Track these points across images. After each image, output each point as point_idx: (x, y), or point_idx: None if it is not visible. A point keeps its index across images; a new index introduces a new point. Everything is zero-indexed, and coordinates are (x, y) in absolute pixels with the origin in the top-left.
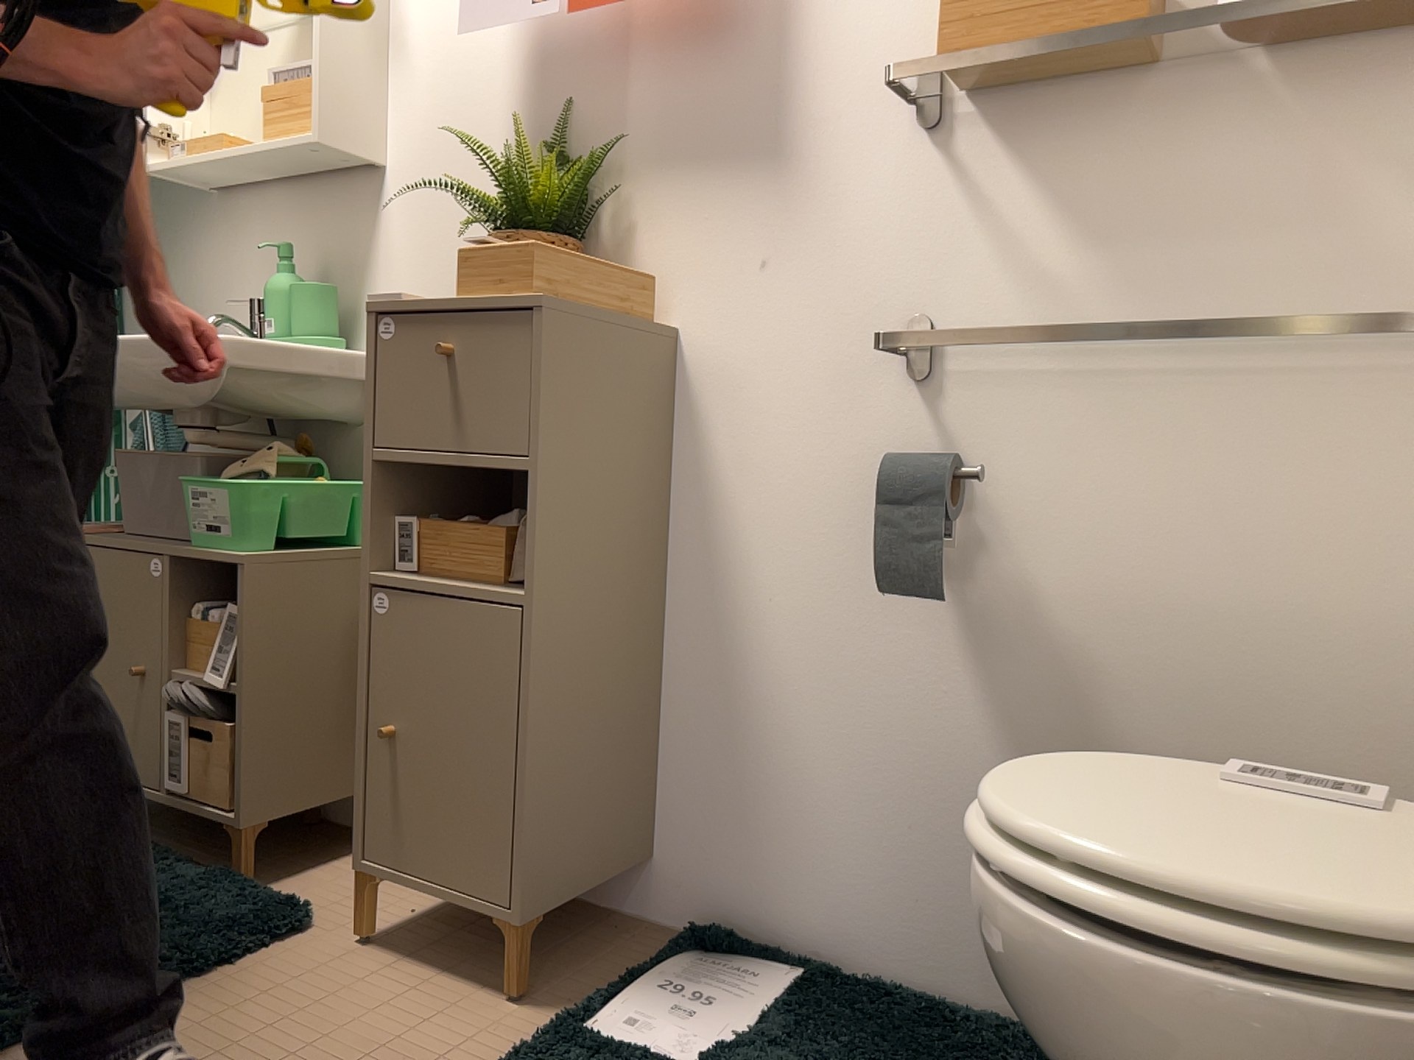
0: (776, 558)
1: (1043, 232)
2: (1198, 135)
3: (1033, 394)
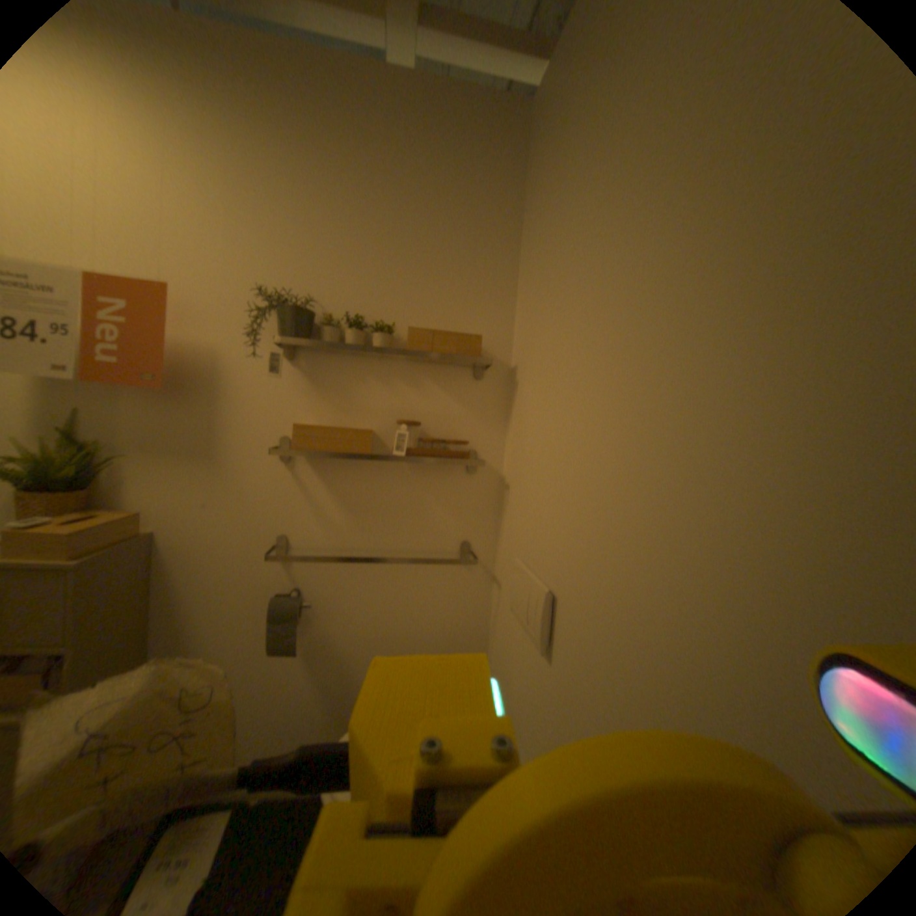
0: (214, 636)
1: (336, 505)
2: (390, 479)
3: (332, 566)
